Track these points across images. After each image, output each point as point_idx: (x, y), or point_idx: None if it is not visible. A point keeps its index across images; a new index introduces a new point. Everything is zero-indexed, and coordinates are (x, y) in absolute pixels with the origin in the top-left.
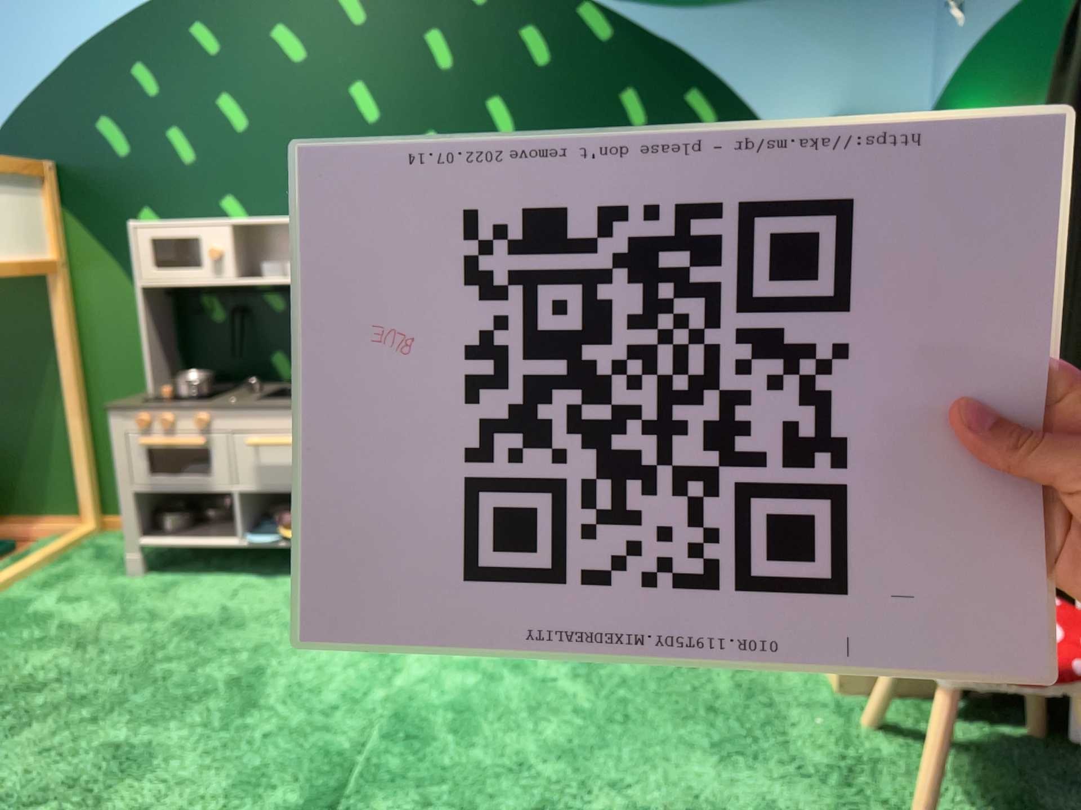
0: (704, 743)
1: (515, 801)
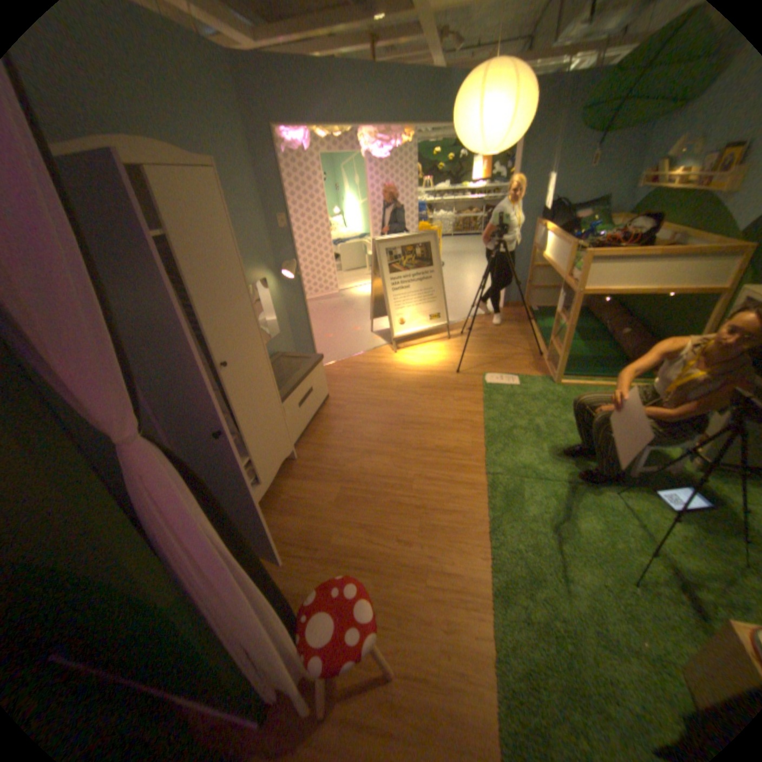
0: (611, 587)
1: (557, 520)
